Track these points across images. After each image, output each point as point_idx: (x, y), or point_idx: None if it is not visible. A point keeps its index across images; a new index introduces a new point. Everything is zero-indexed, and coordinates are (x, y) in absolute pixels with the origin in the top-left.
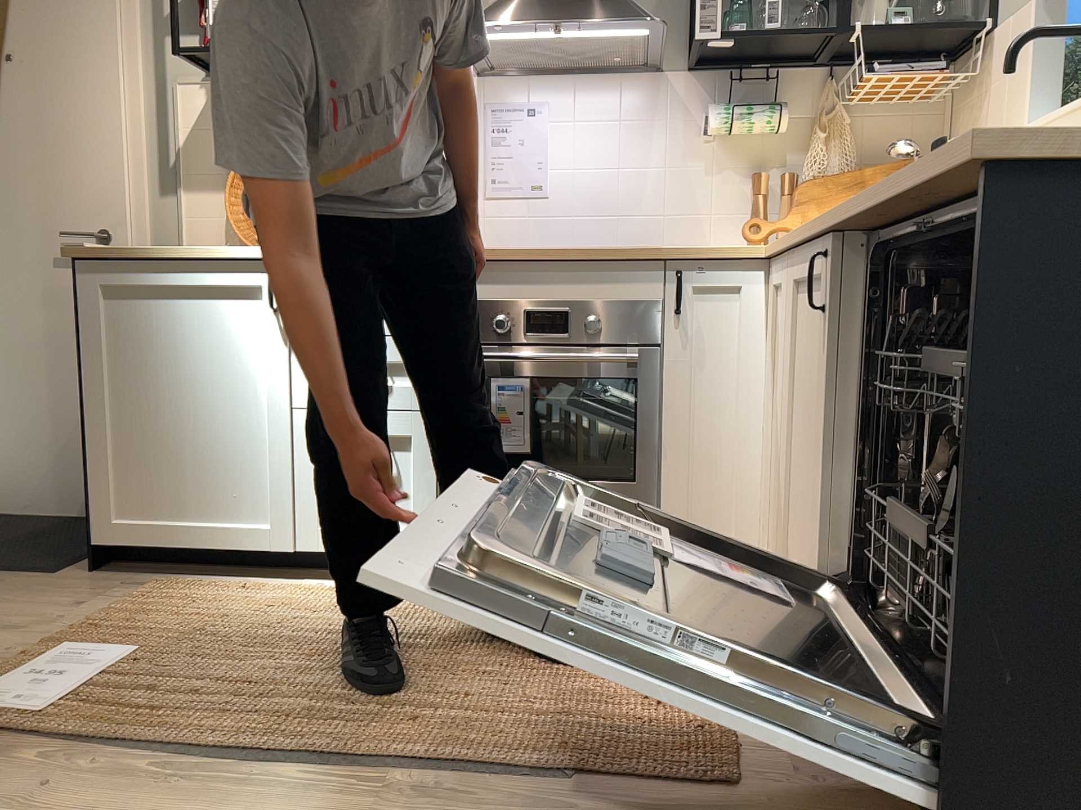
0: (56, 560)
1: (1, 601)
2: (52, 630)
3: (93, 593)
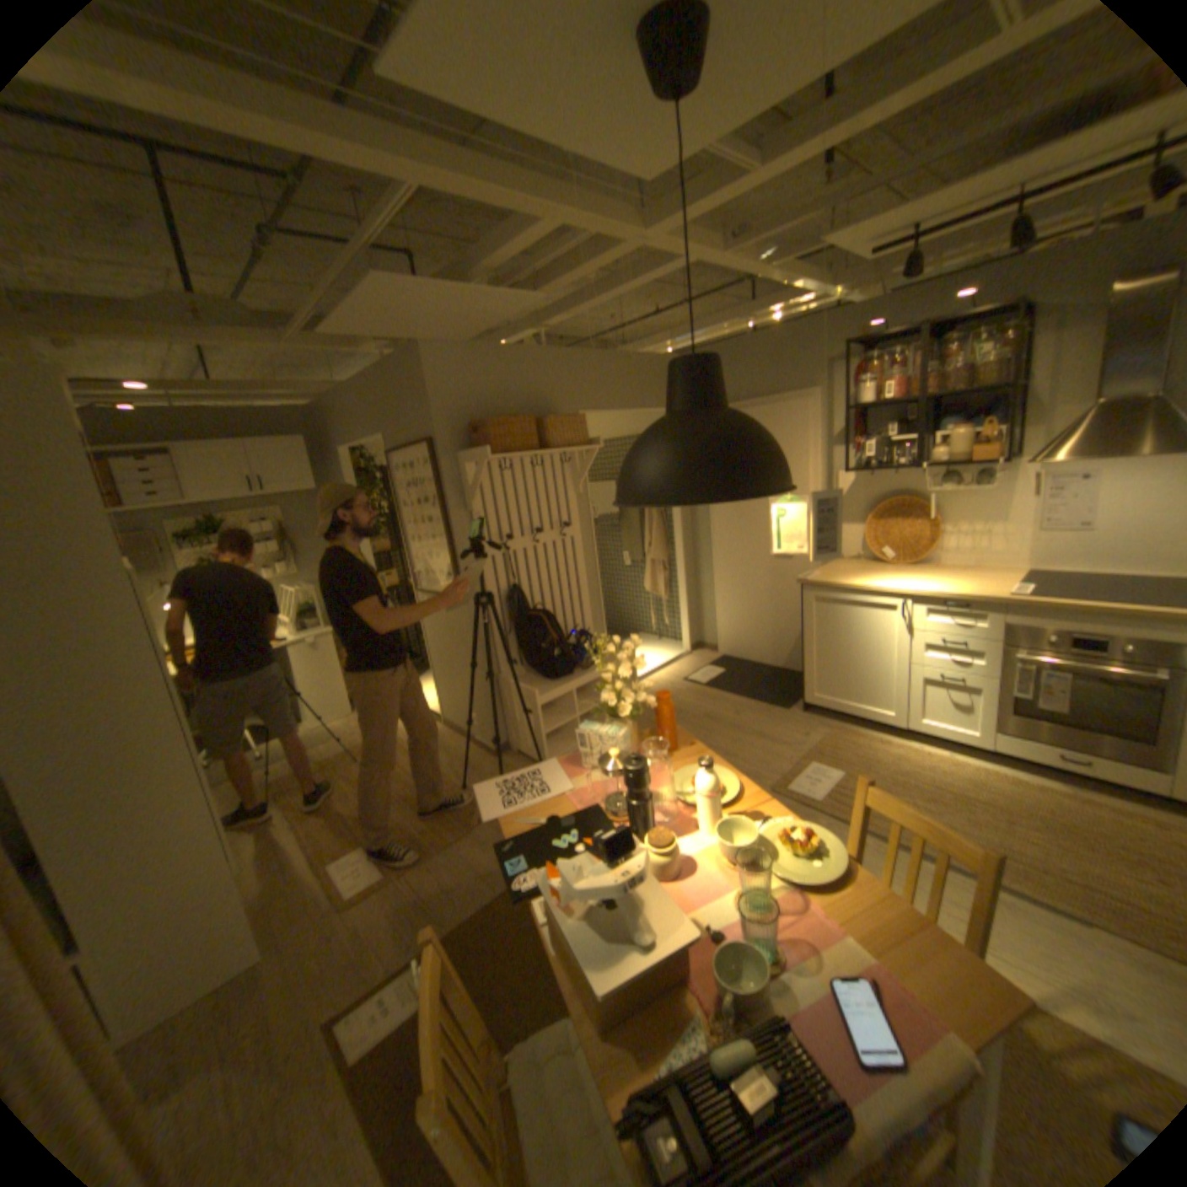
0: (785, 699)
1: (773, 723)
2: (801, 746)
3: (809, 726)
